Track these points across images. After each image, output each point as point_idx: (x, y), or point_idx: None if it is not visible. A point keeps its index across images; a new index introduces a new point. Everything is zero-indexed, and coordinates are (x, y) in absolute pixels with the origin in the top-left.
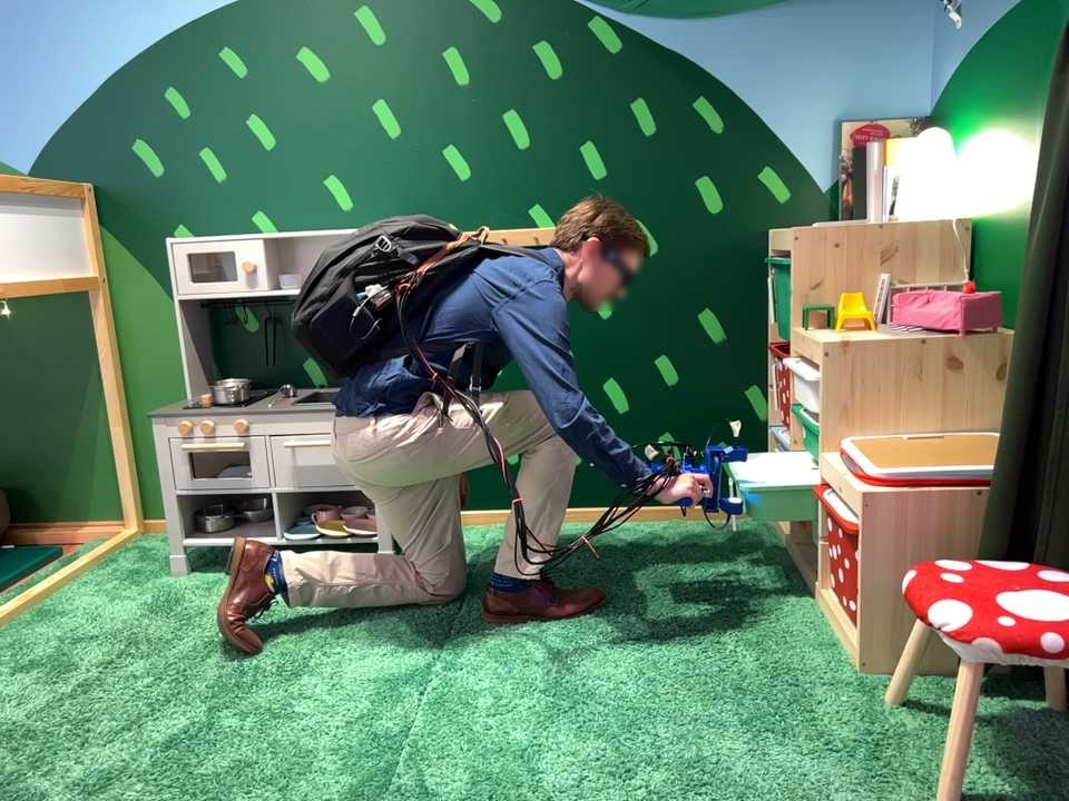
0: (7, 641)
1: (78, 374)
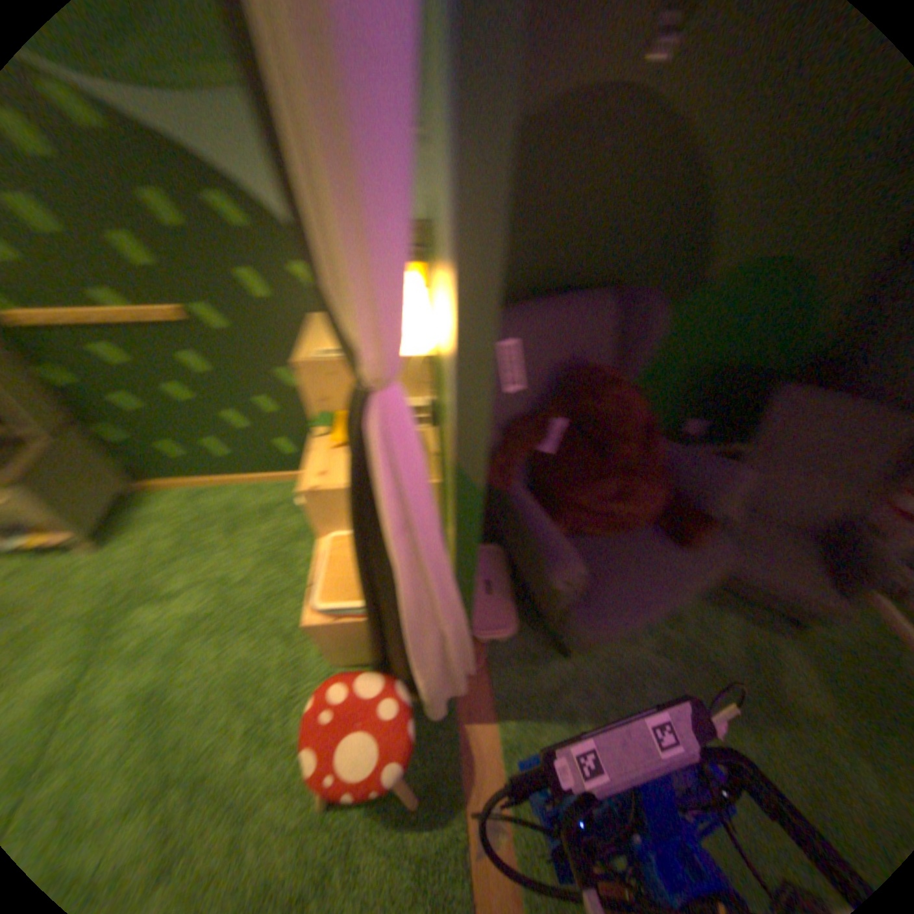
0: None
1: None
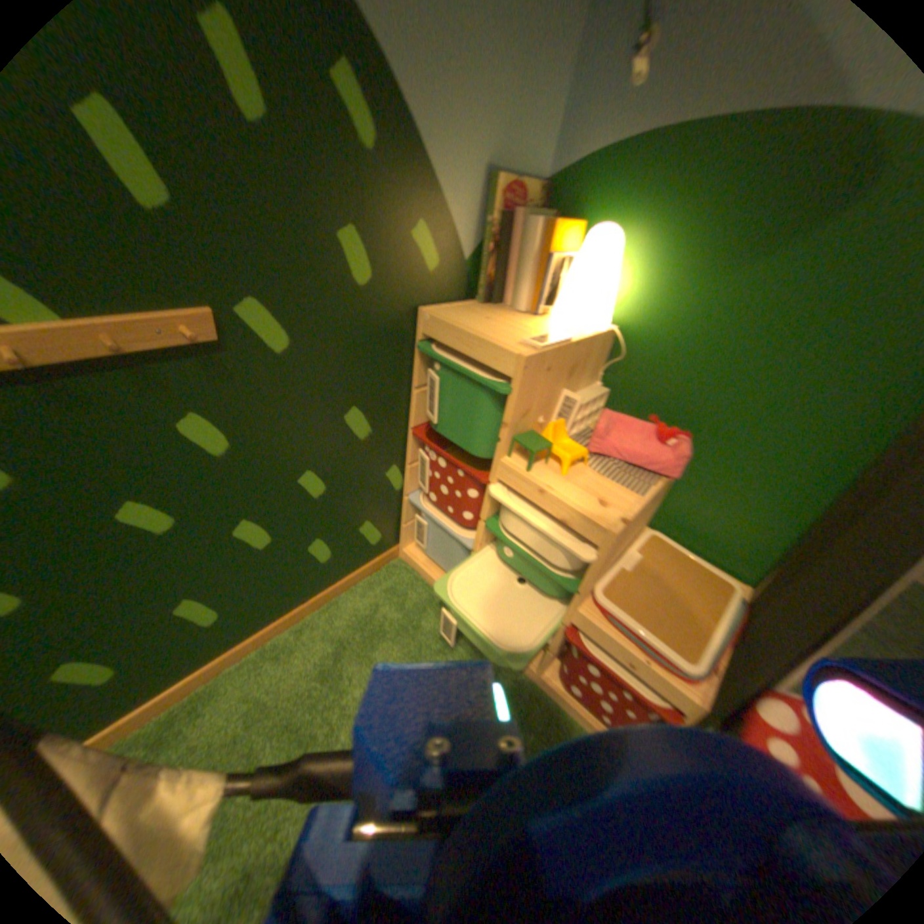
0: None
1: None
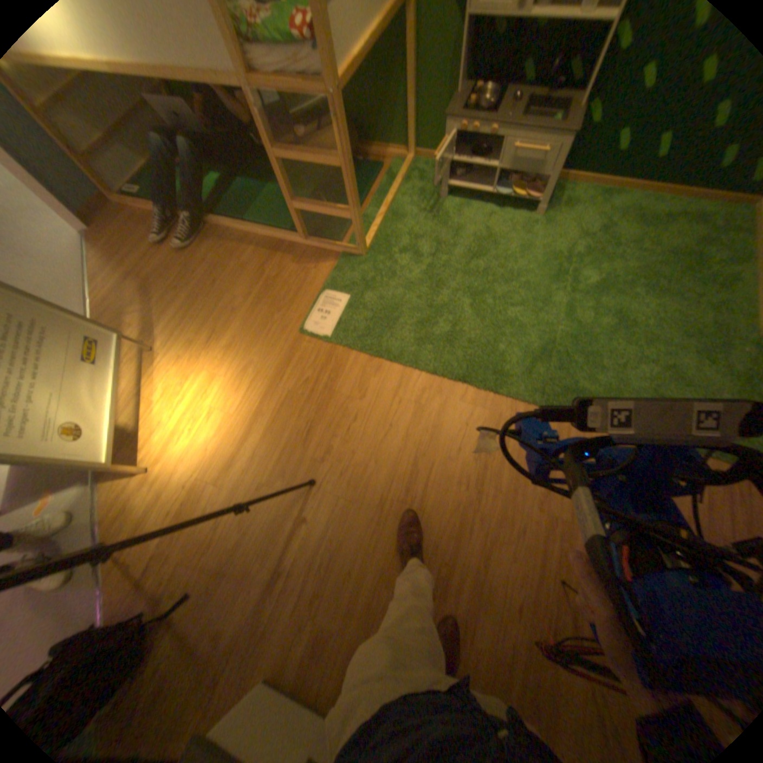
0: (390, 231)
1: (395, 56)
